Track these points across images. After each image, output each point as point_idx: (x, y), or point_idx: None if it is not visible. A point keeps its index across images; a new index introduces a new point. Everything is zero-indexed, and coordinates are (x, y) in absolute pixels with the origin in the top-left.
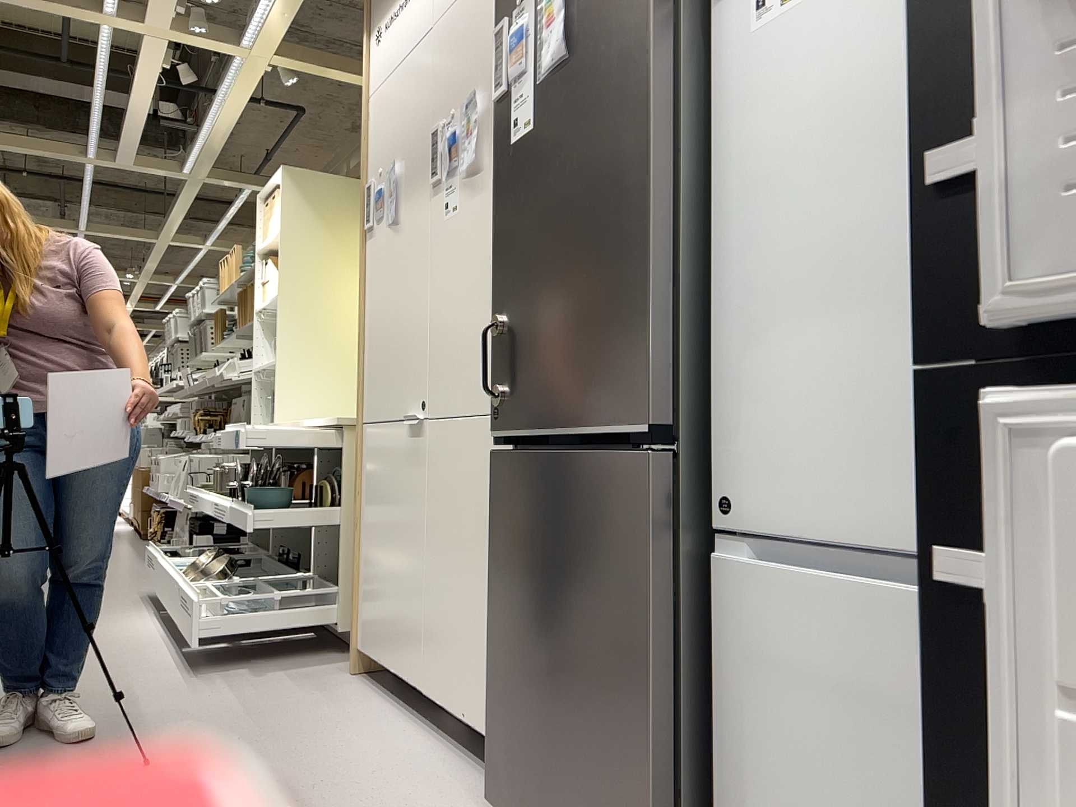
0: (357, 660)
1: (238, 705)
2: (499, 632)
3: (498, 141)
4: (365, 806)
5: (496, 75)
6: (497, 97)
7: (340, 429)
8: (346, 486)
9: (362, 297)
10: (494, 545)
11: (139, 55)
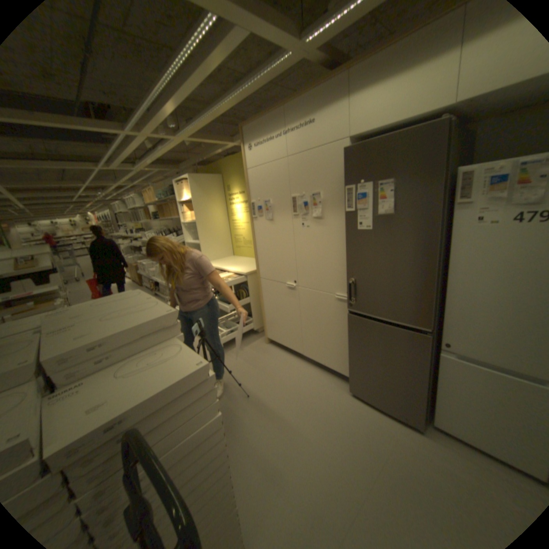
0: (268, 340)
1: (248, 364)
2: (354, 358)
3: (349, 225)
4: (317, 397)
5: (348, 203)
6: (349, 210)
7: (244, 274)
8: (251, 291)
9: (254, 239)
10: (351, 337)
11: (129, 139)
